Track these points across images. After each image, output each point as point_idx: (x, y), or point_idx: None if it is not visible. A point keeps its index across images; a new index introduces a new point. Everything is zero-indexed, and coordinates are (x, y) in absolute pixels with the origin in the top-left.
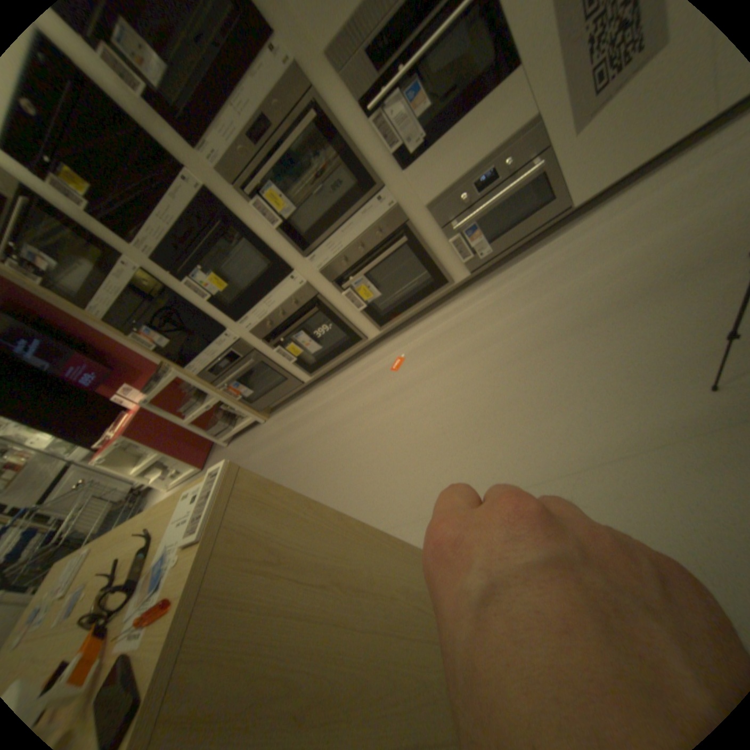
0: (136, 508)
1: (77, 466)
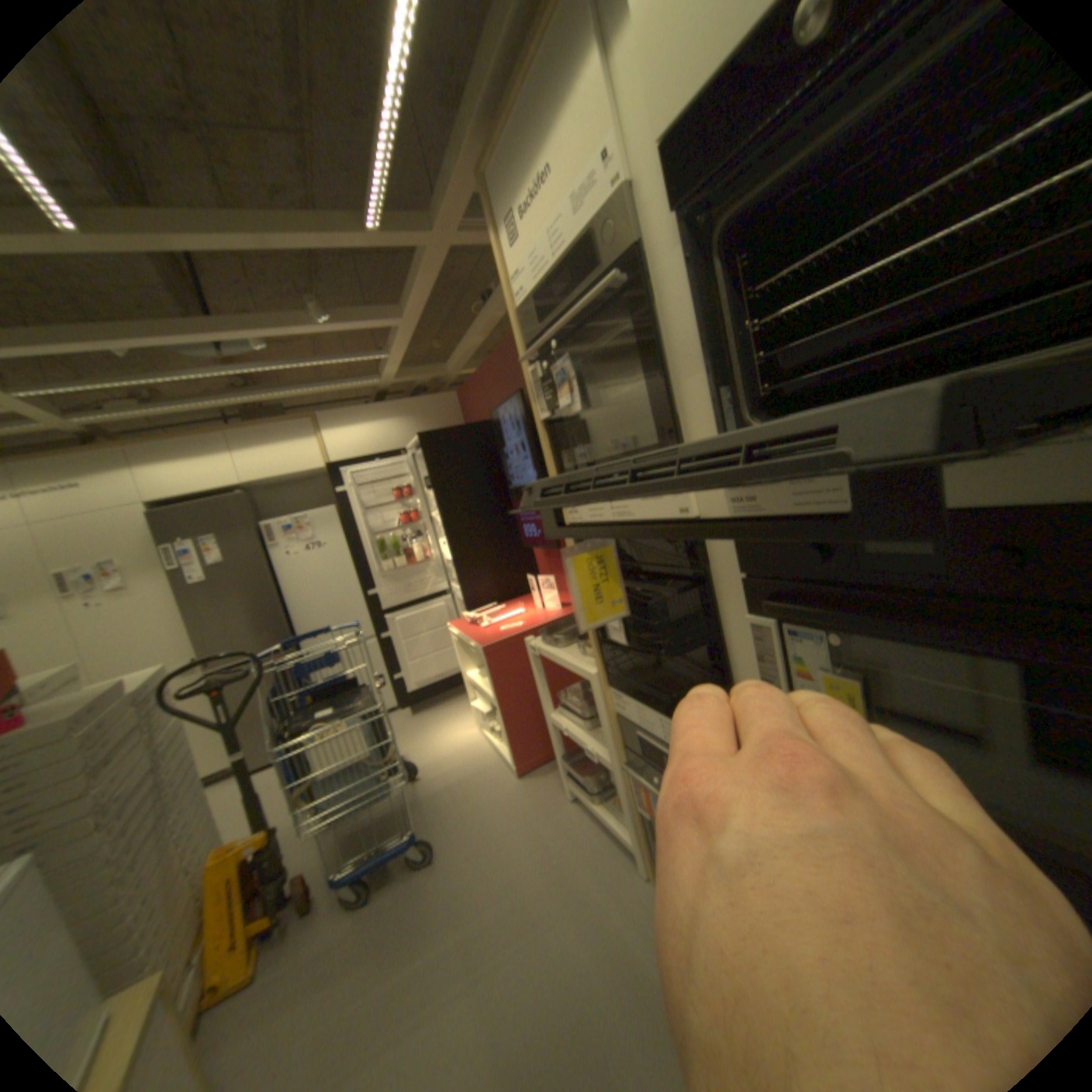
0: (454, 689)
1: (454, 597)
